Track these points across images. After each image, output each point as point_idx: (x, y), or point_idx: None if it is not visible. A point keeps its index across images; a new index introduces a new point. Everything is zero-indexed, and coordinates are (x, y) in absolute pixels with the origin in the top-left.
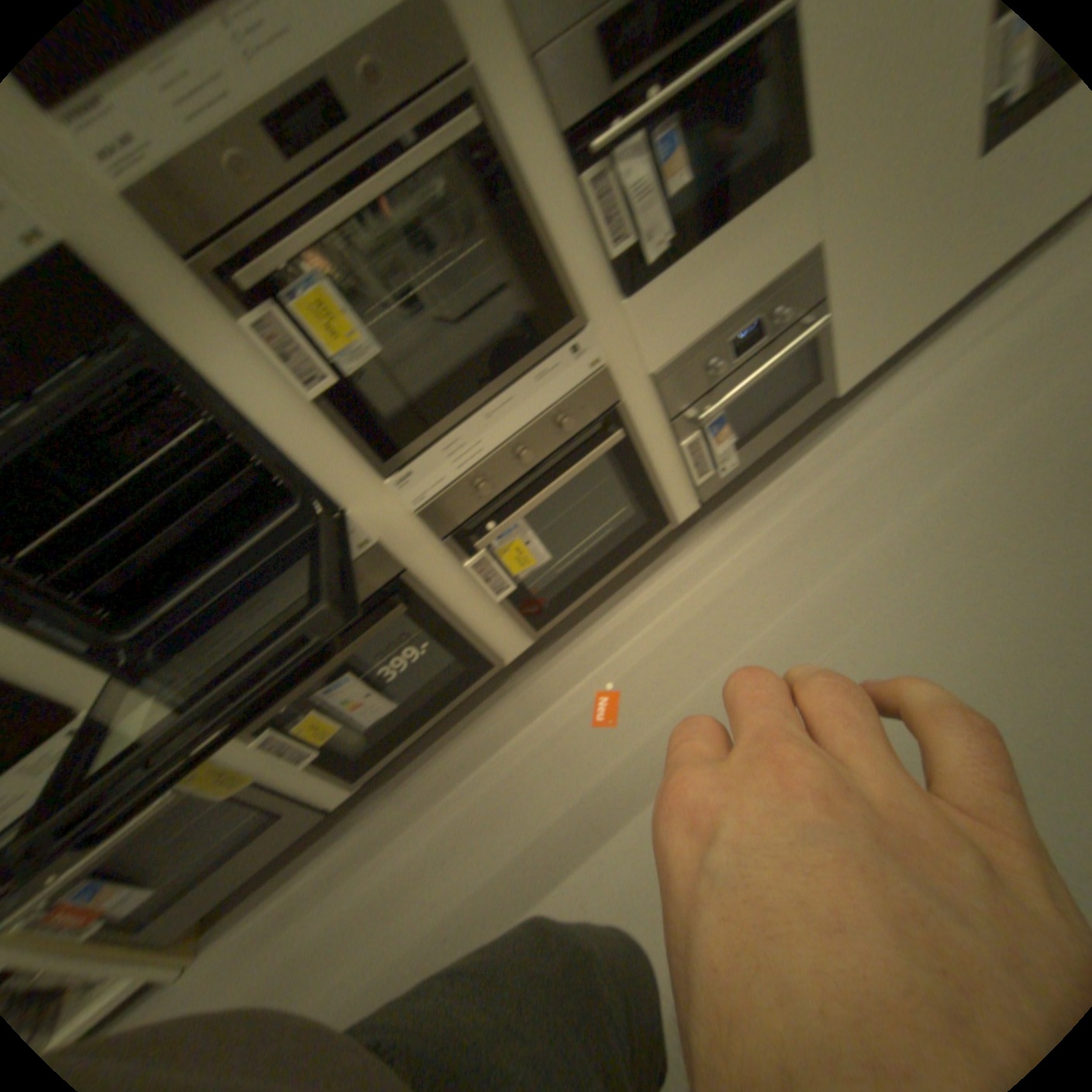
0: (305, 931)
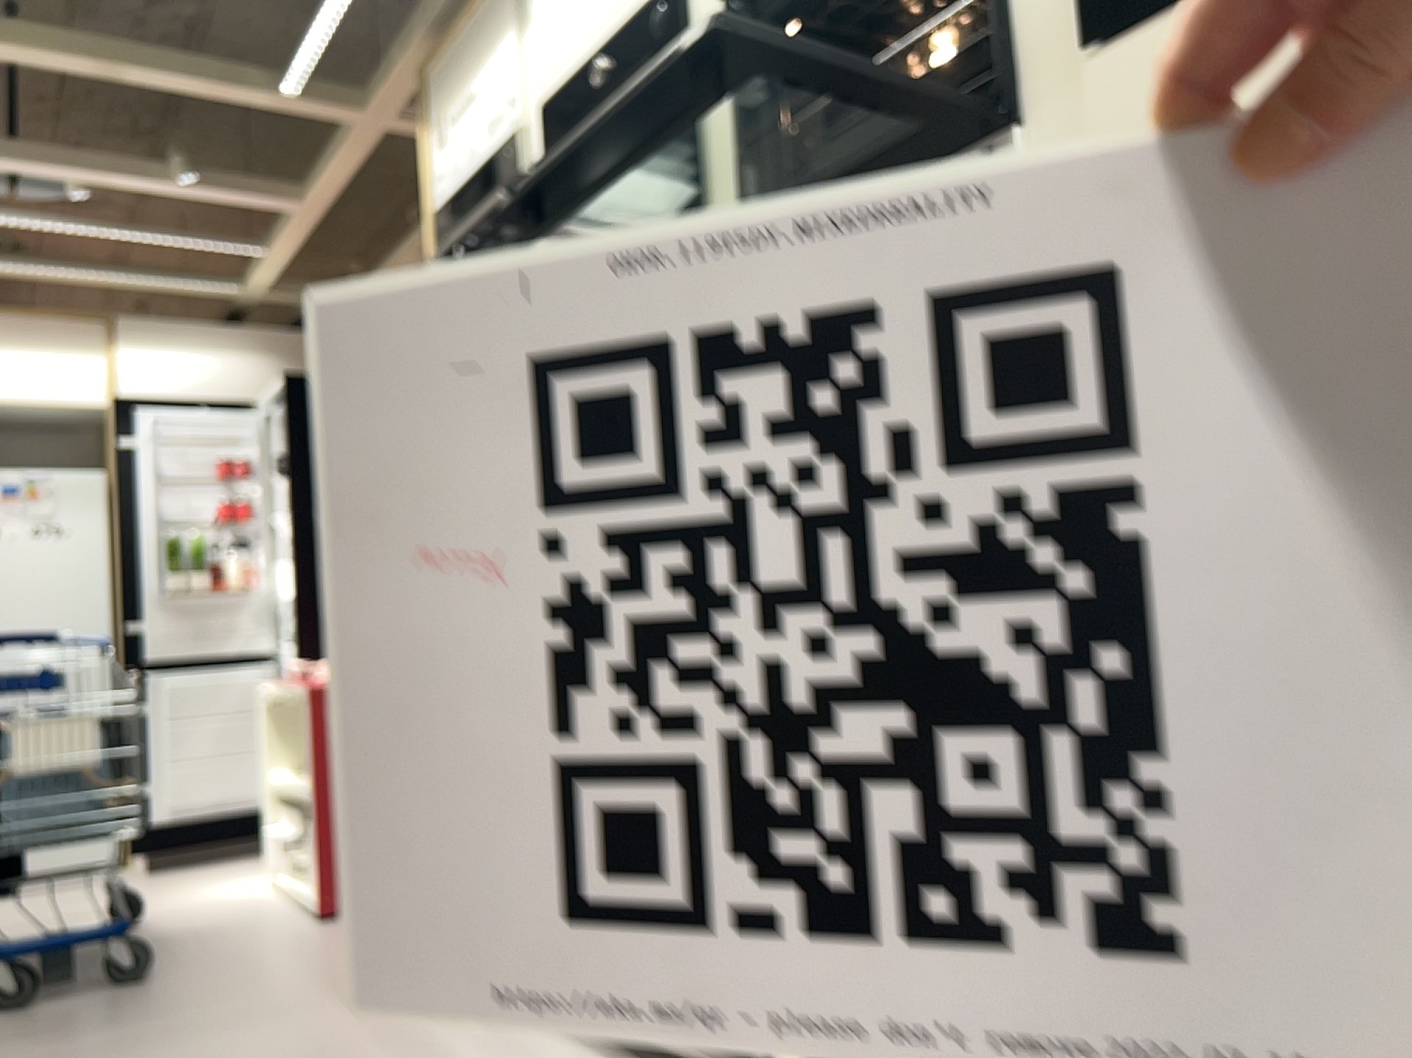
0: (465, 1045)
